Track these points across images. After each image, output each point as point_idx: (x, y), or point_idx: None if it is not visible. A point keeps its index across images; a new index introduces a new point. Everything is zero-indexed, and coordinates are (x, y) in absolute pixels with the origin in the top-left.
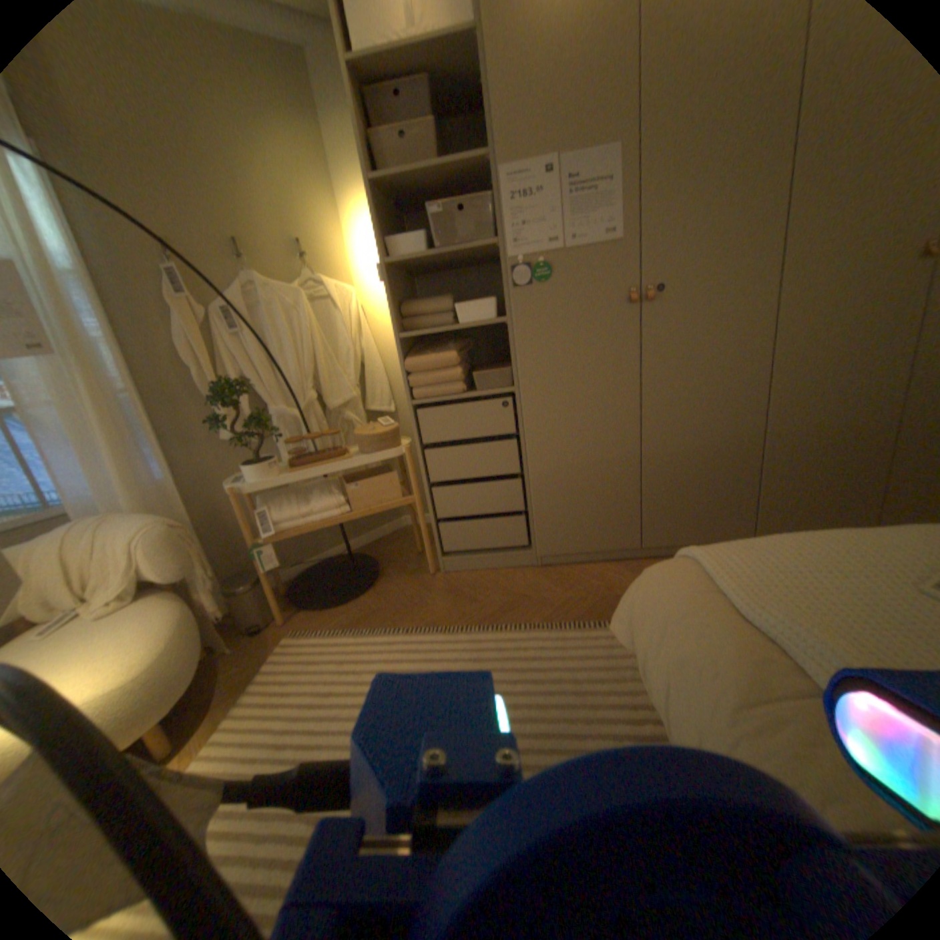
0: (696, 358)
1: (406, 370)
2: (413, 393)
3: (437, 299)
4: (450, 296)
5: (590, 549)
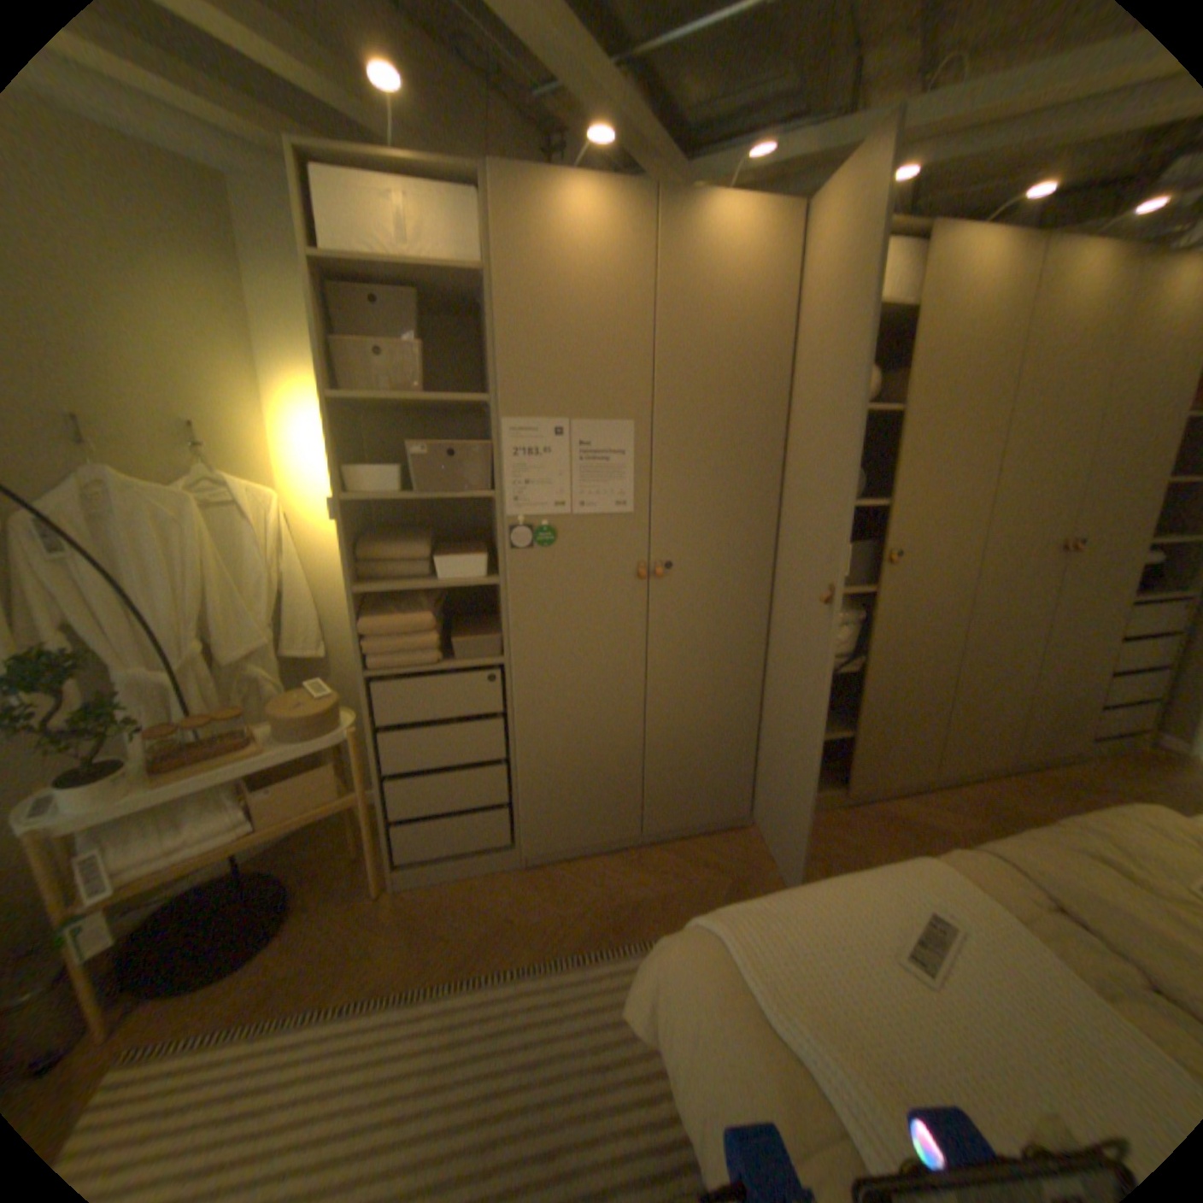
0: (701, 638)
1: (362, 636)
2: (369, 665)
3: (410, 548)
4: (428, 544)
5: (588, 844)
